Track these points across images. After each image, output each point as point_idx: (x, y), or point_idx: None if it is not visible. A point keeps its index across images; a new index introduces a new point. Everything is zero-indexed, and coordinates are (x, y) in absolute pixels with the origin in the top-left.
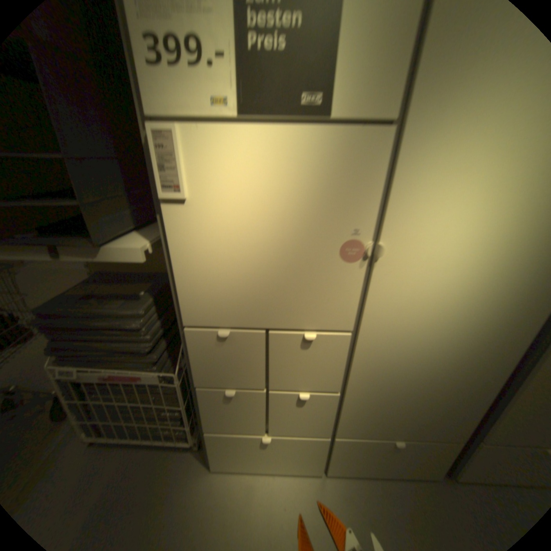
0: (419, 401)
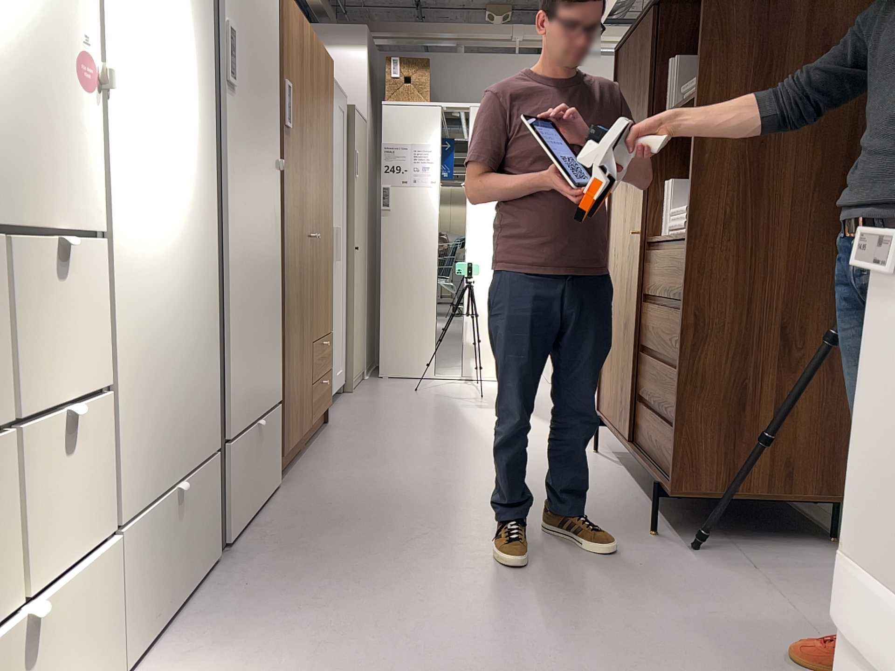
0: (174, 379)
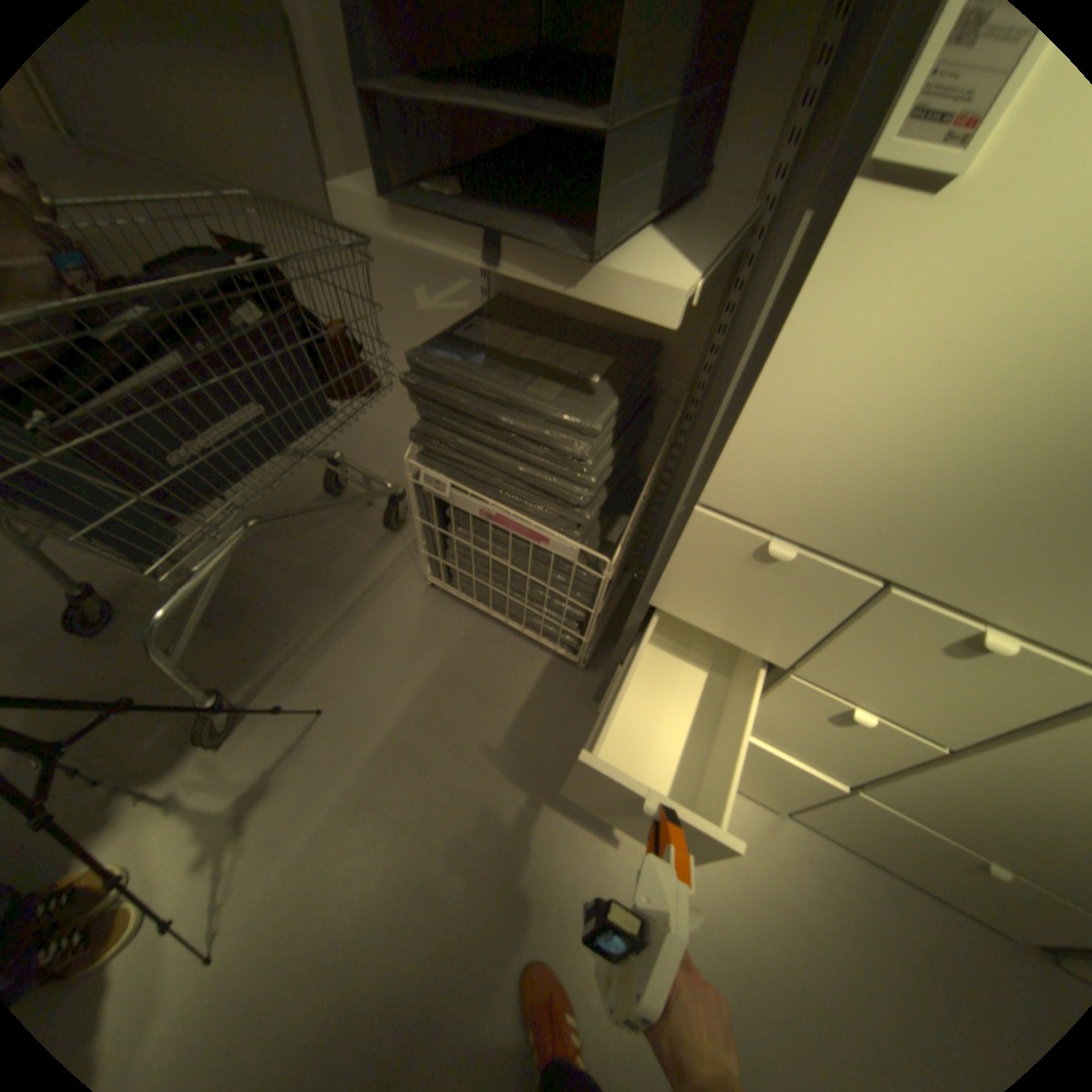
0: None
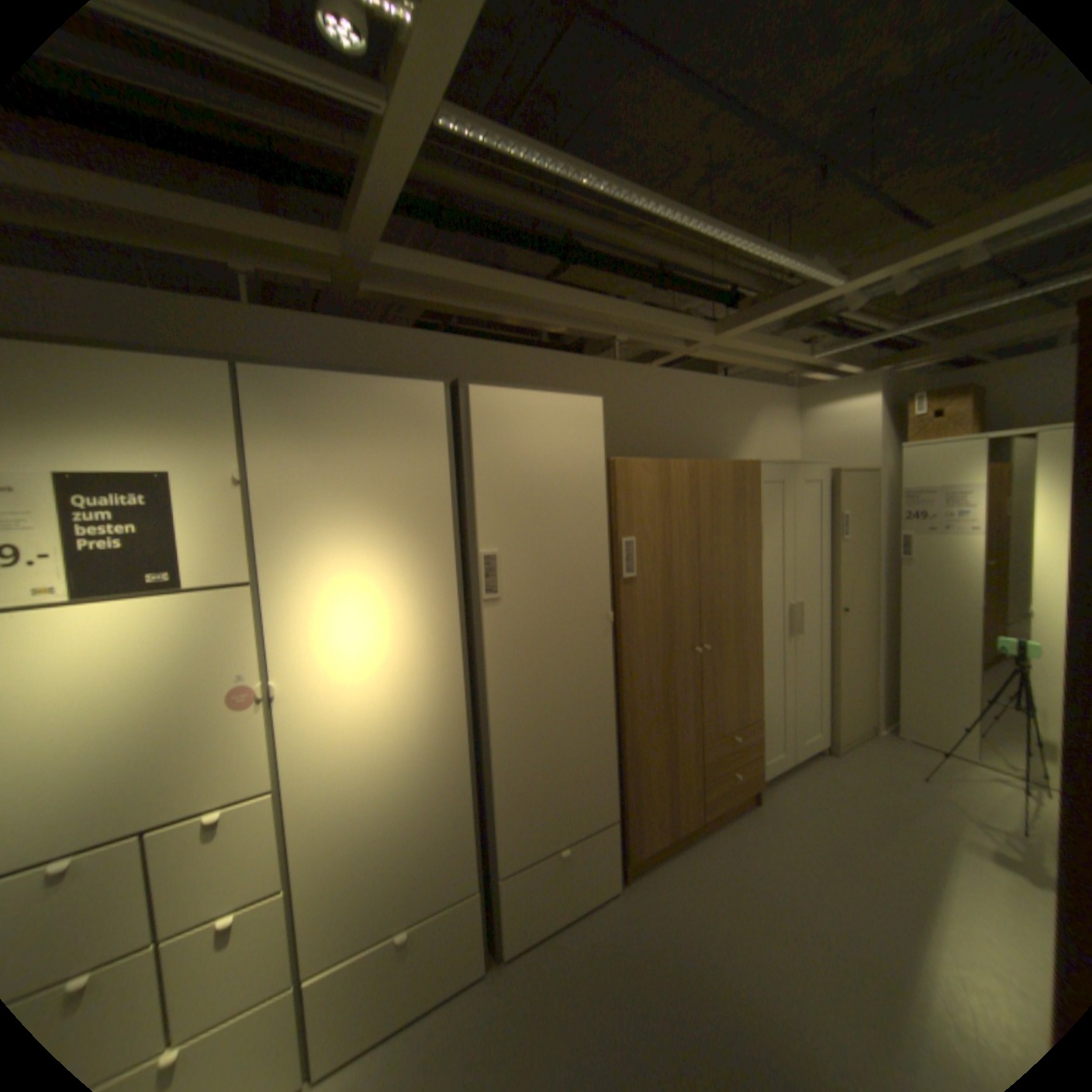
0: (394, 856)
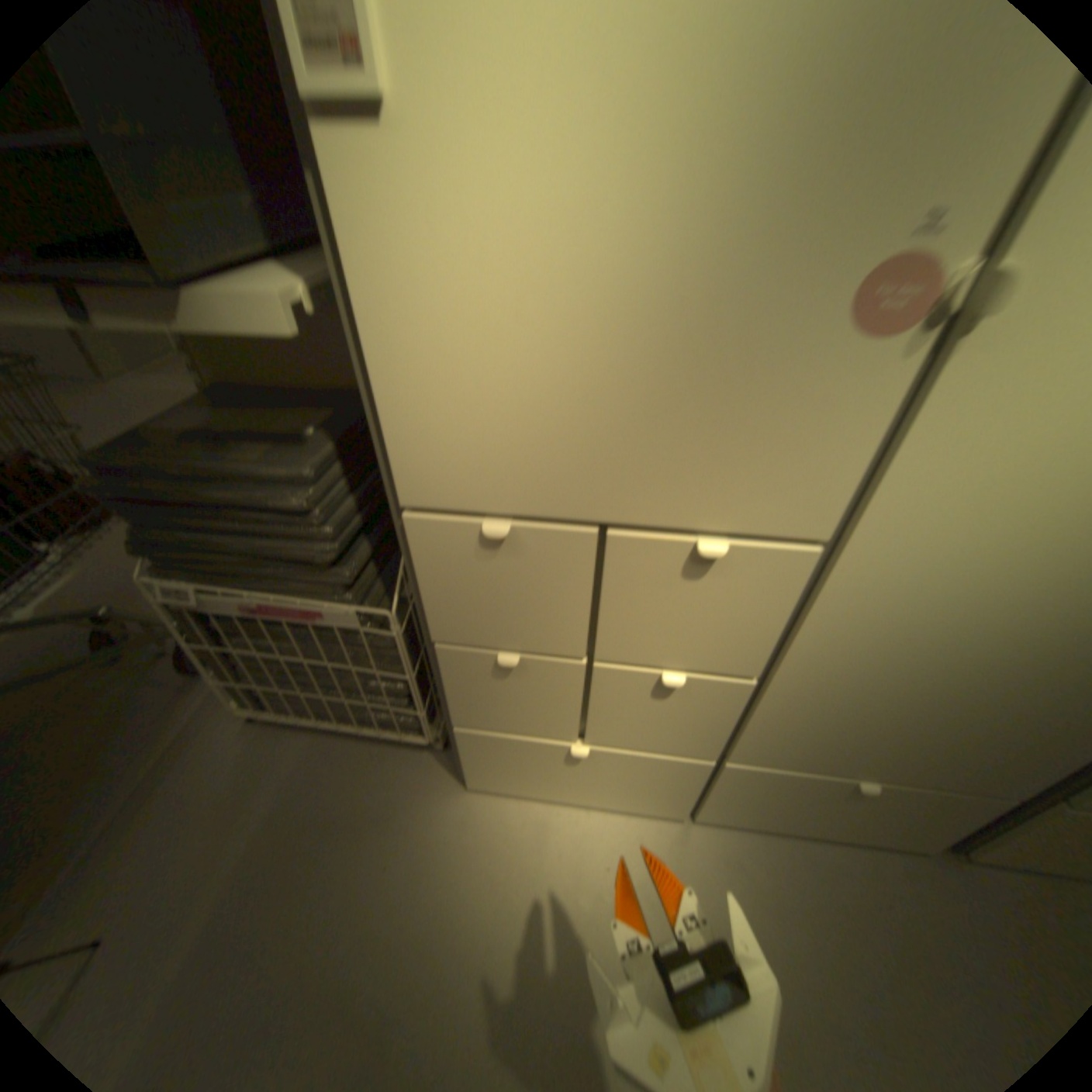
0: (948, 712)
